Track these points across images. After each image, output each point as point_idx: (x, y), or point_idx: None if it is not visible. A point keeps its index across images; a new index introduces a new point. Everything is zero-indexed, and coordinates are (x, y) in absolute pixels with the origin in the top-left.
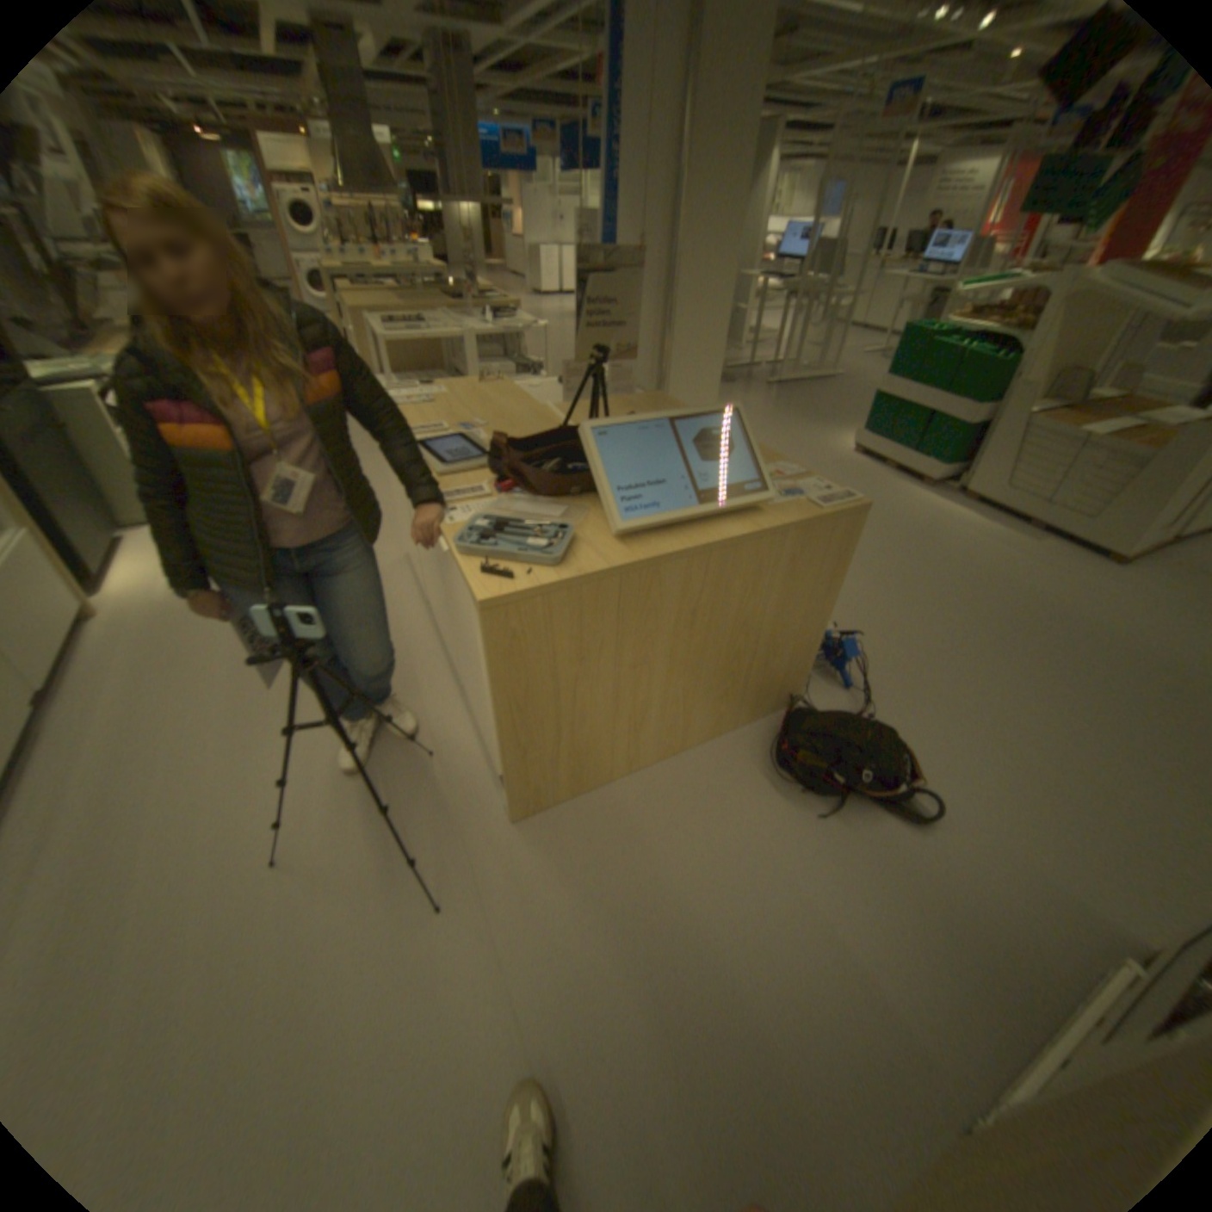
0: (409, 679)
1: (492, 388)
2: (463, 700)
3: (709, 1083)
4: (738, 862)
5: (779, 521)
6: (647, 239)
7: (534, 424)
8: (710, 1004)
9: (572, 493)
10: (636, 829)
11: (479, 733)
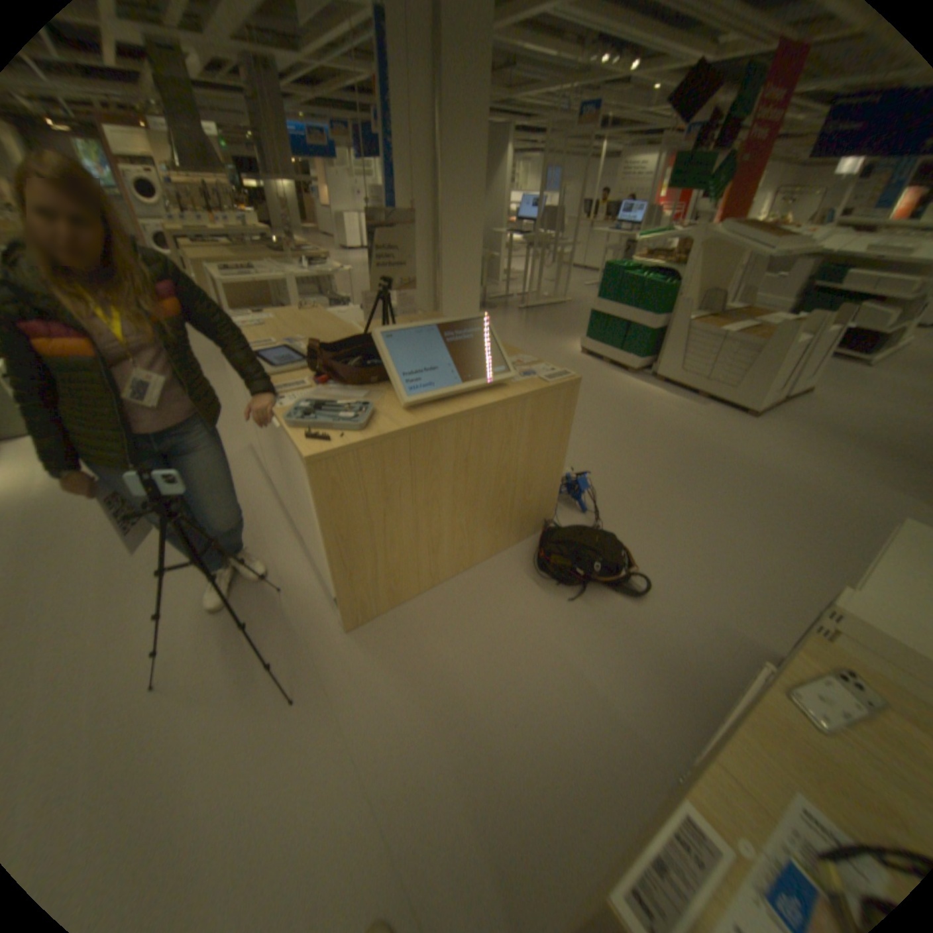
0: (257, 537)
1: (309, 314)
2: (302, 548)
3: (500, 790)
4: (513, 638)
5: (519, 393)
6: (417, 204)
7: (342, 337)
8: (499, 737)
9: (372, 382)
10: (439, 625)
11: (315, 569)
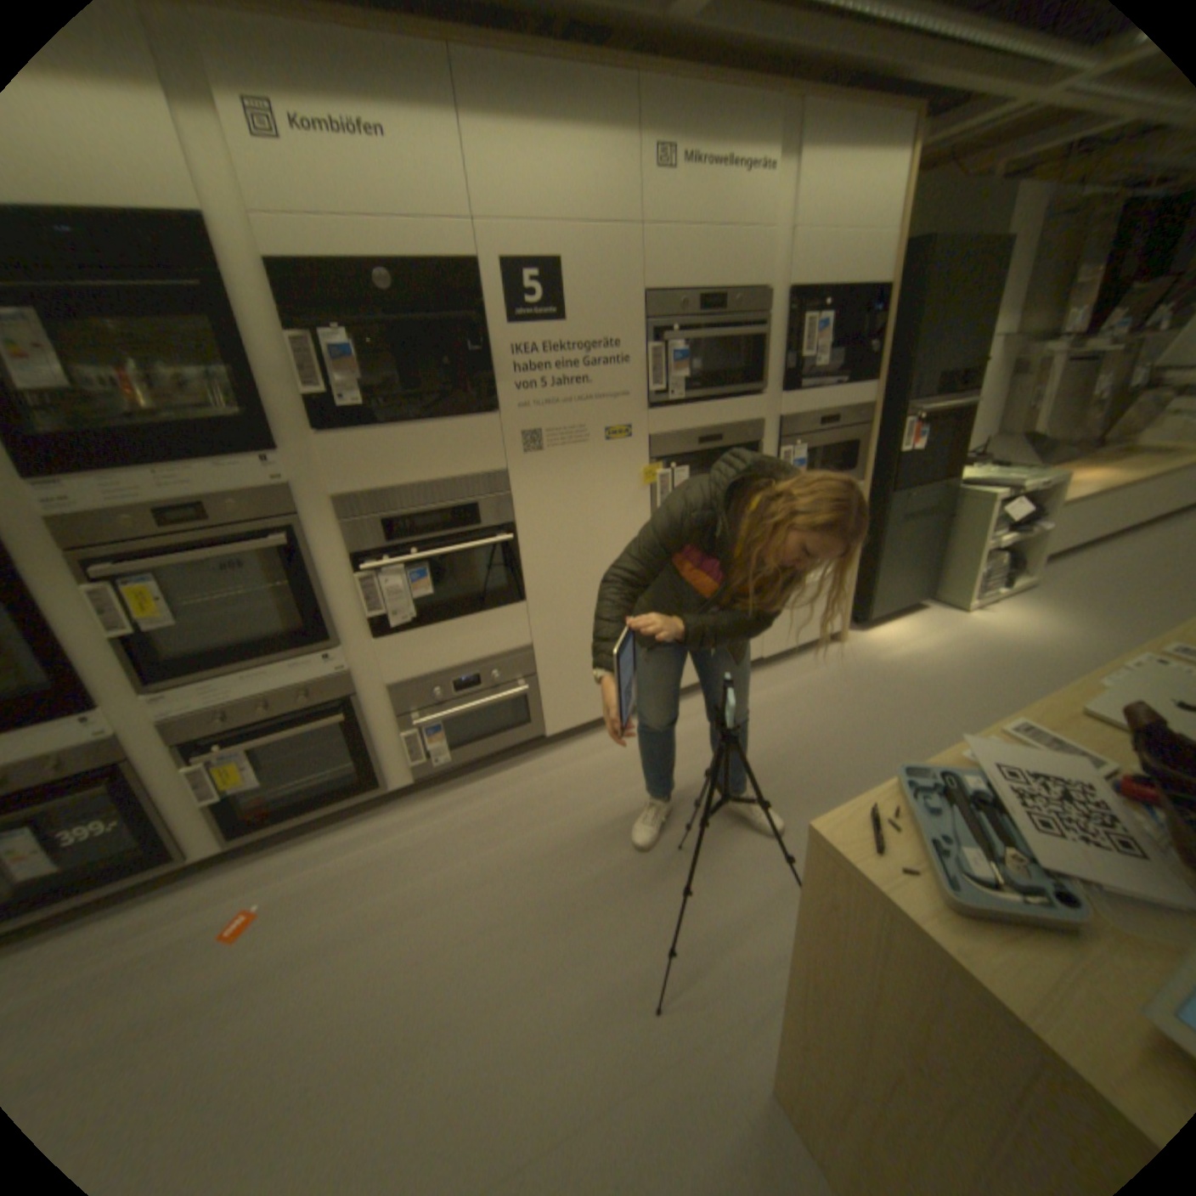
0: None
1: None
2: None
3: None
4: None
5: None
6: None
7: None
8: None
9: None
10: None
11: None
